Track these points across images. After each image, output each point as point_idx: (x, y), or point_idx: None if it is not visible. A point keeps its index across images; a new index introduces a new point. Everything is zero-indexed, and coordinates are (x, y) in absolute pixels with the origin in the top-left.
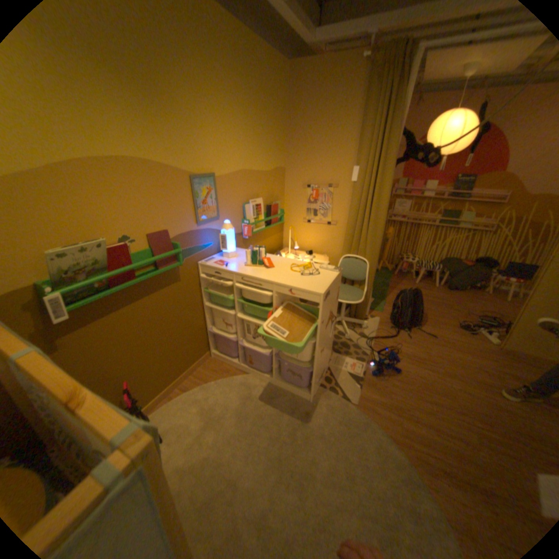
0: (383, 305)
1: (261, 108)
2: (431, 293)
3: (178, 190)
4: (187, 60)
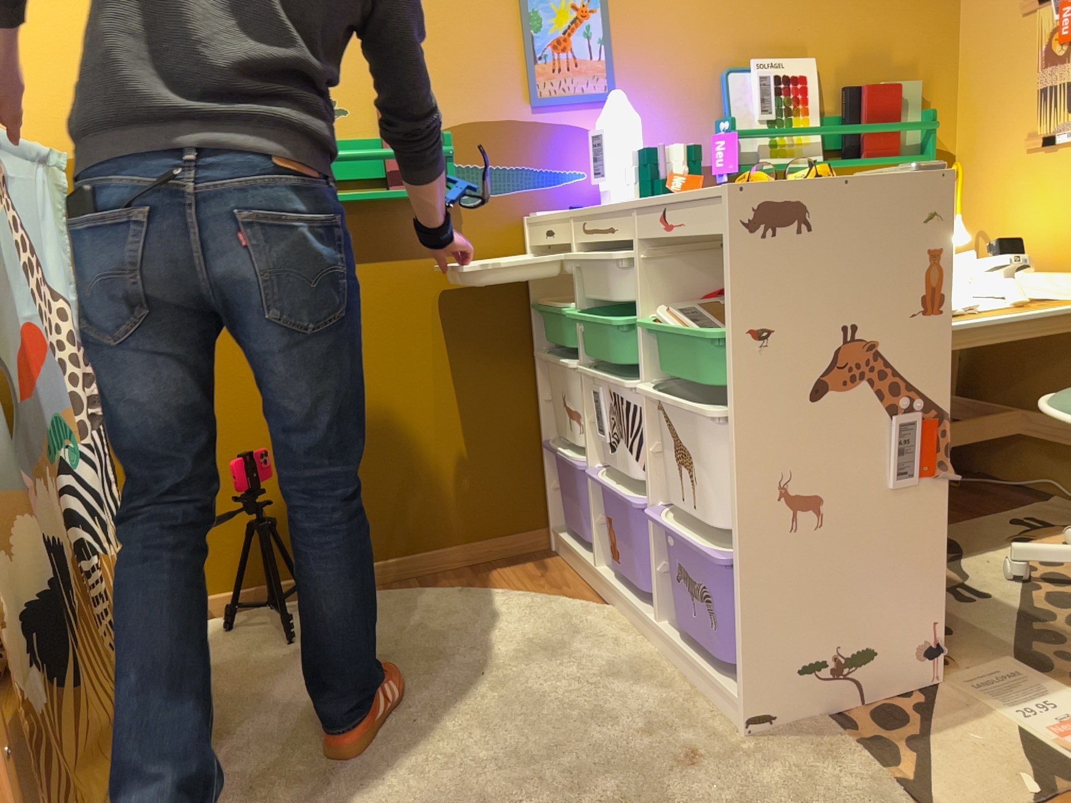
0: None
1: None
2: None
3: (478, 6)
4: None
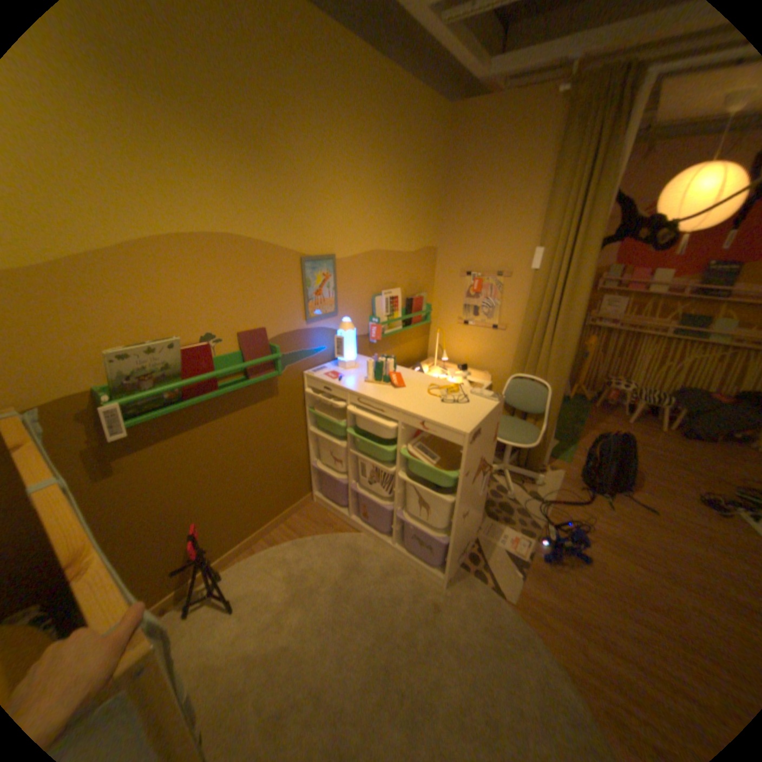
0: (572, 452)
1: (406, 167)
2: (654, 441)
3: (284, 277)
4: (307, 109)
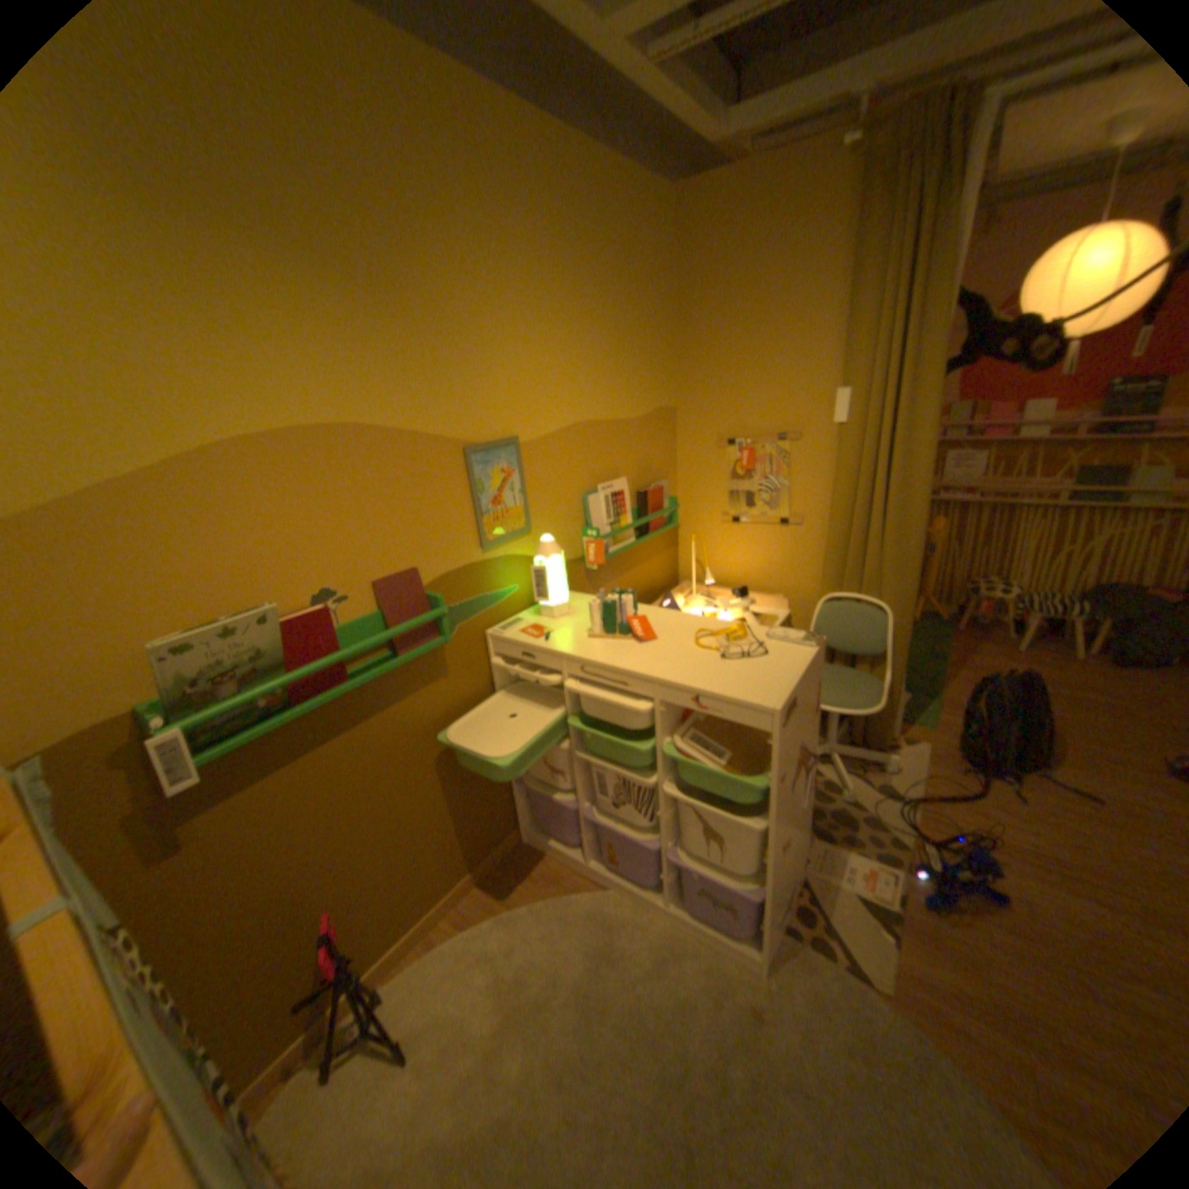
0: (937, 711)
1: (615, 288)
2: (1066, 676)
3: (439, 482)
4: (453, 213)
